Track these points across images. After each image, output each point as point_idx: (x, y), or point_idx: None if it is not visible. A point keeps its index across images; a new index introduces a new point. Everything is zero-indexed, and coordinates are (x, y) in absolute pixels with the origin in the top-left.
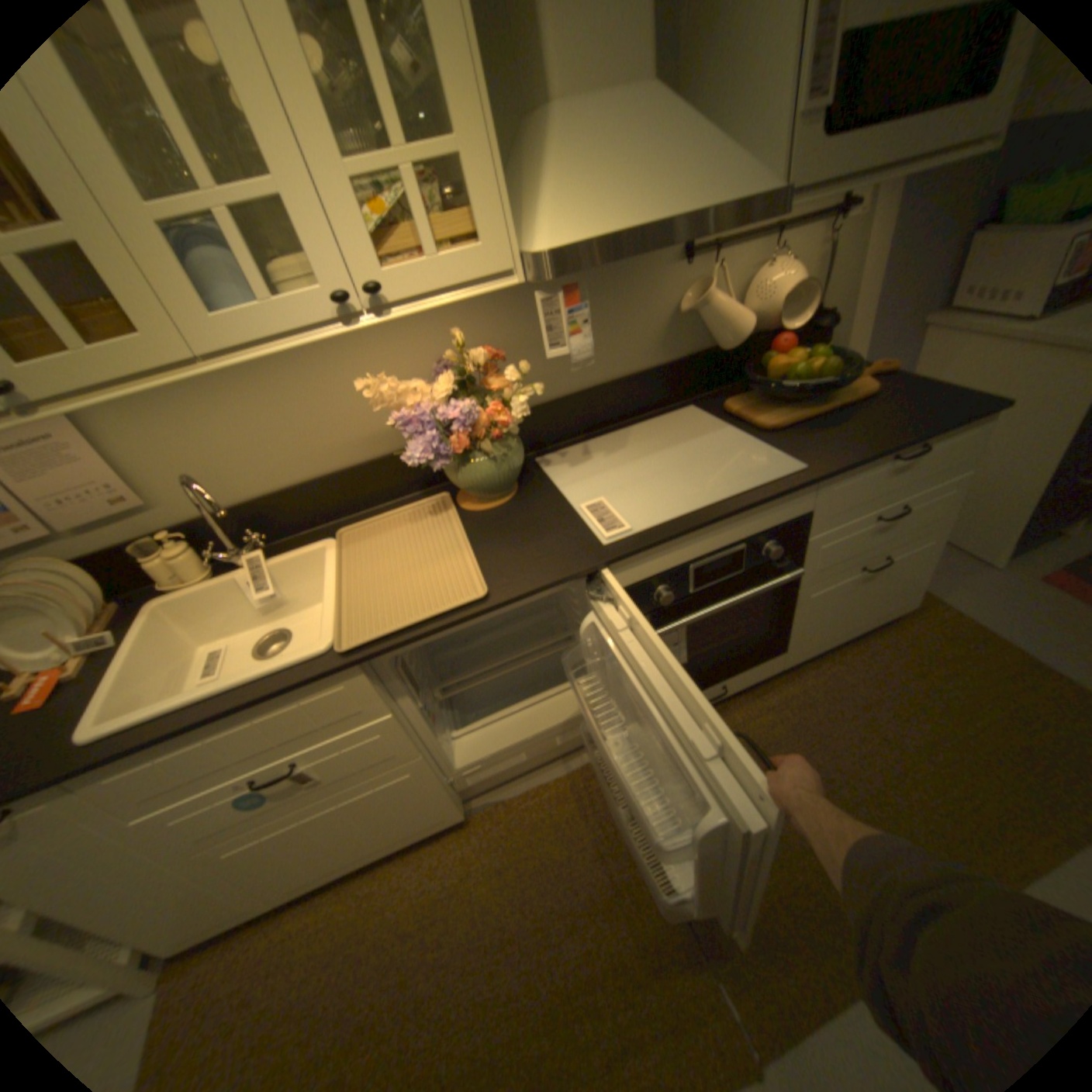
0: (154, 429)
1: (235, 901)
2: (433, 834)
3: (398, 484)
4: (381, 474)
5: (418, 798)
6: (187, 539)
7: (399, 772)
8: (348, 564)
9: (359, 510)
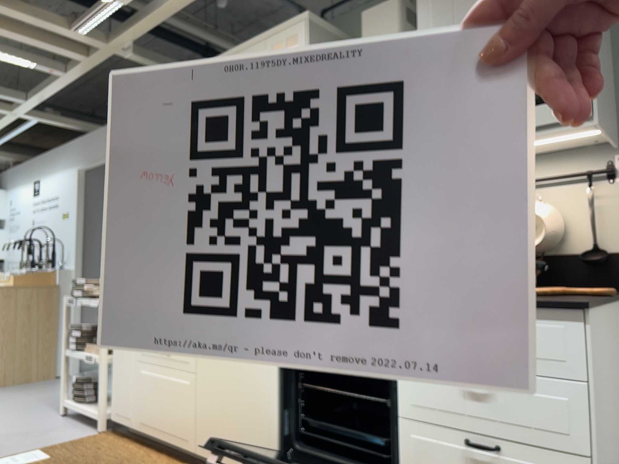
0: None
1: (132, 407)
2: (182, 449)
3: None
4: None
5: (186, 406)
6: None
7: (187, 377)
8: None
9: None
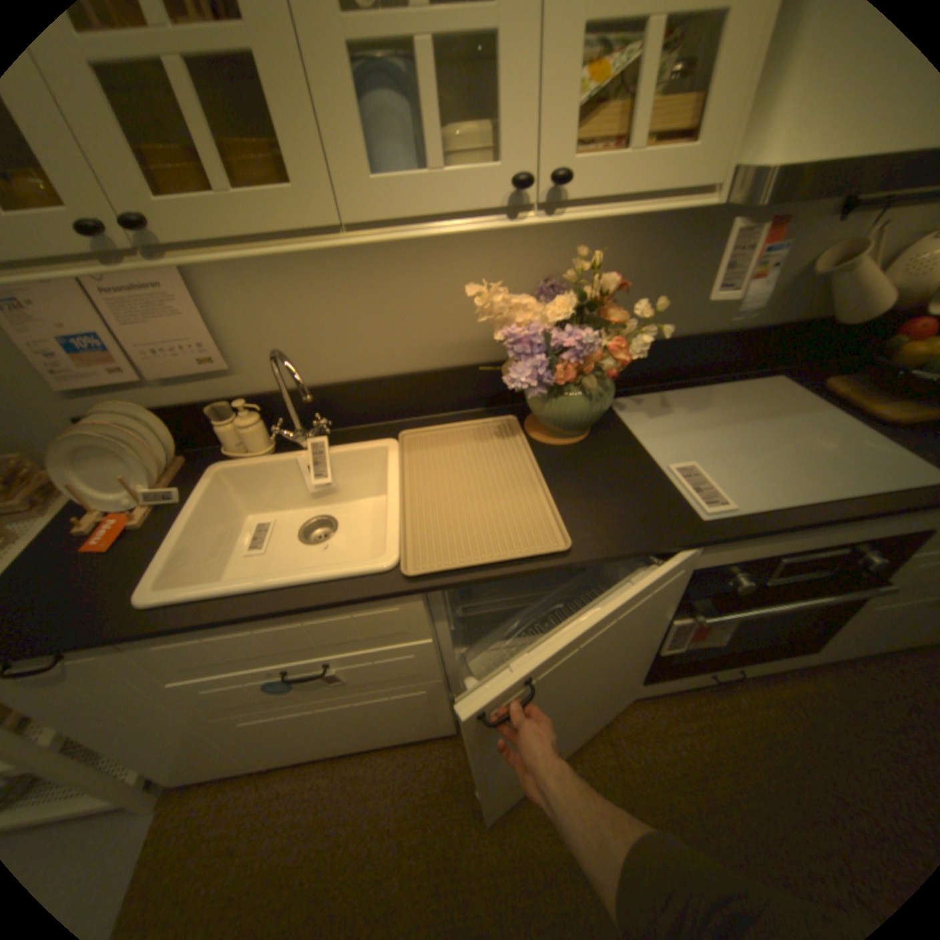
0: (255, 296)
1: (240, 758)
2: (425, 739)
3: (466, 397)
4: (453, 384)
5: (426, 711)
6: (259, 409)
7: (418, 688)
8: (412, 471)
9: (422, 414)
